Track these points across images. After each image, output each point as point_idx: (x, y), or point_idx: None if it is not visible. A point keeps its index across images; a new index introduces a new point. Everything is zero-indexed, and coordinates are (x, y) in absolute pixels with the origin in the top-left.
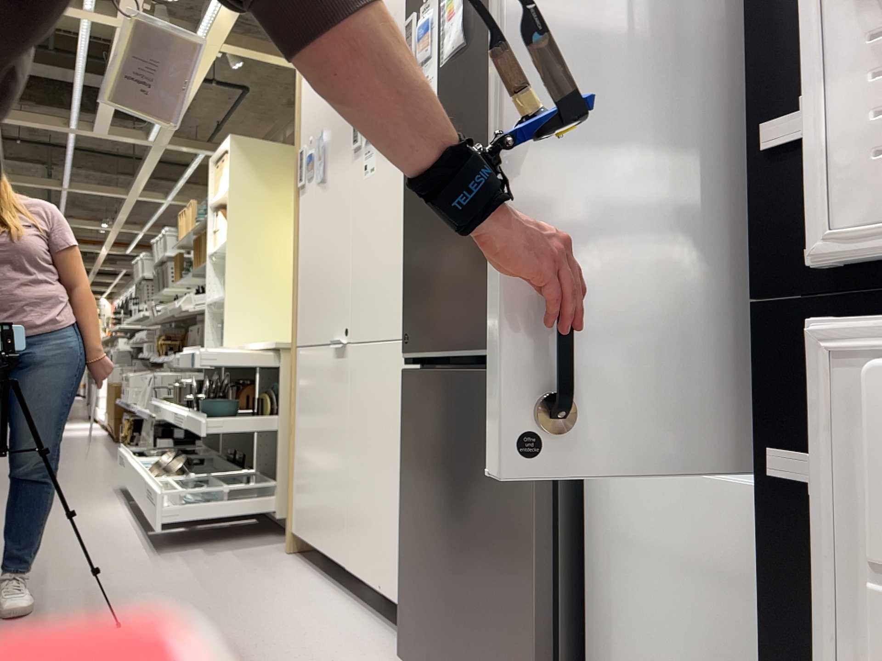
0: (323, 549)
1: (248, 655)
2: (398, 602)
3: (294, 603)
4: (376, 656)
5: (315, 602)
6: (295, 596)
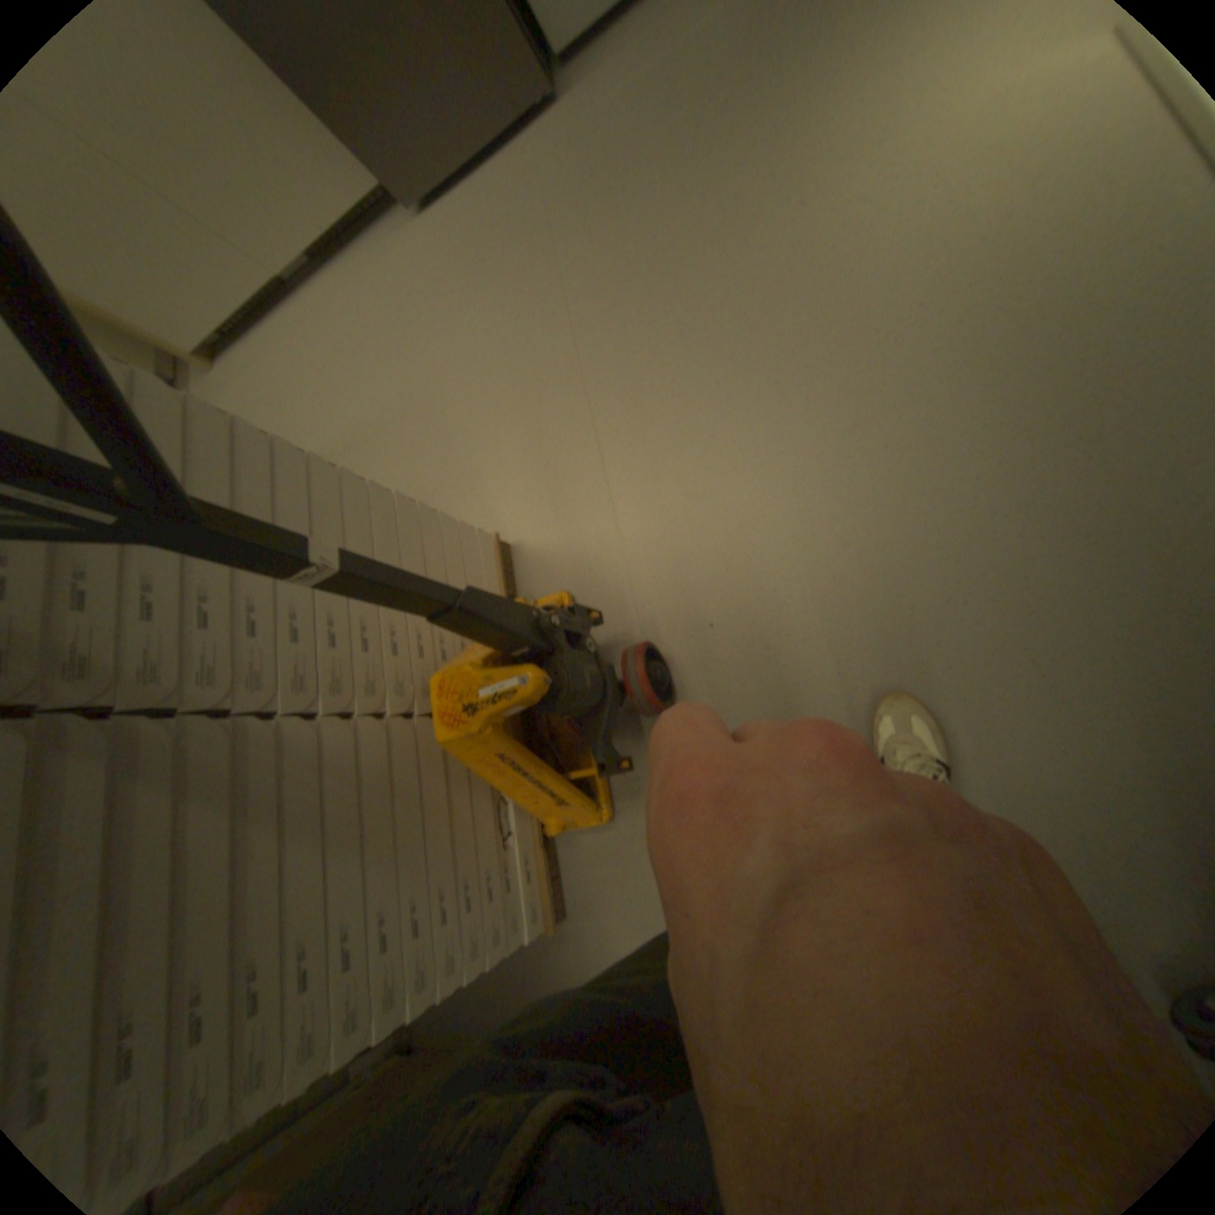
0: (238, 303)
1: (358, 338)
2: (345, 204)
3: (297, 332)
4: (388, 240)
5: (301, 315)
6: (287, 335)
